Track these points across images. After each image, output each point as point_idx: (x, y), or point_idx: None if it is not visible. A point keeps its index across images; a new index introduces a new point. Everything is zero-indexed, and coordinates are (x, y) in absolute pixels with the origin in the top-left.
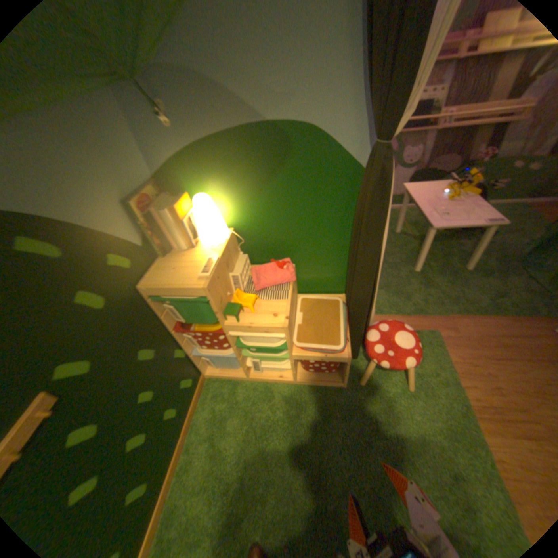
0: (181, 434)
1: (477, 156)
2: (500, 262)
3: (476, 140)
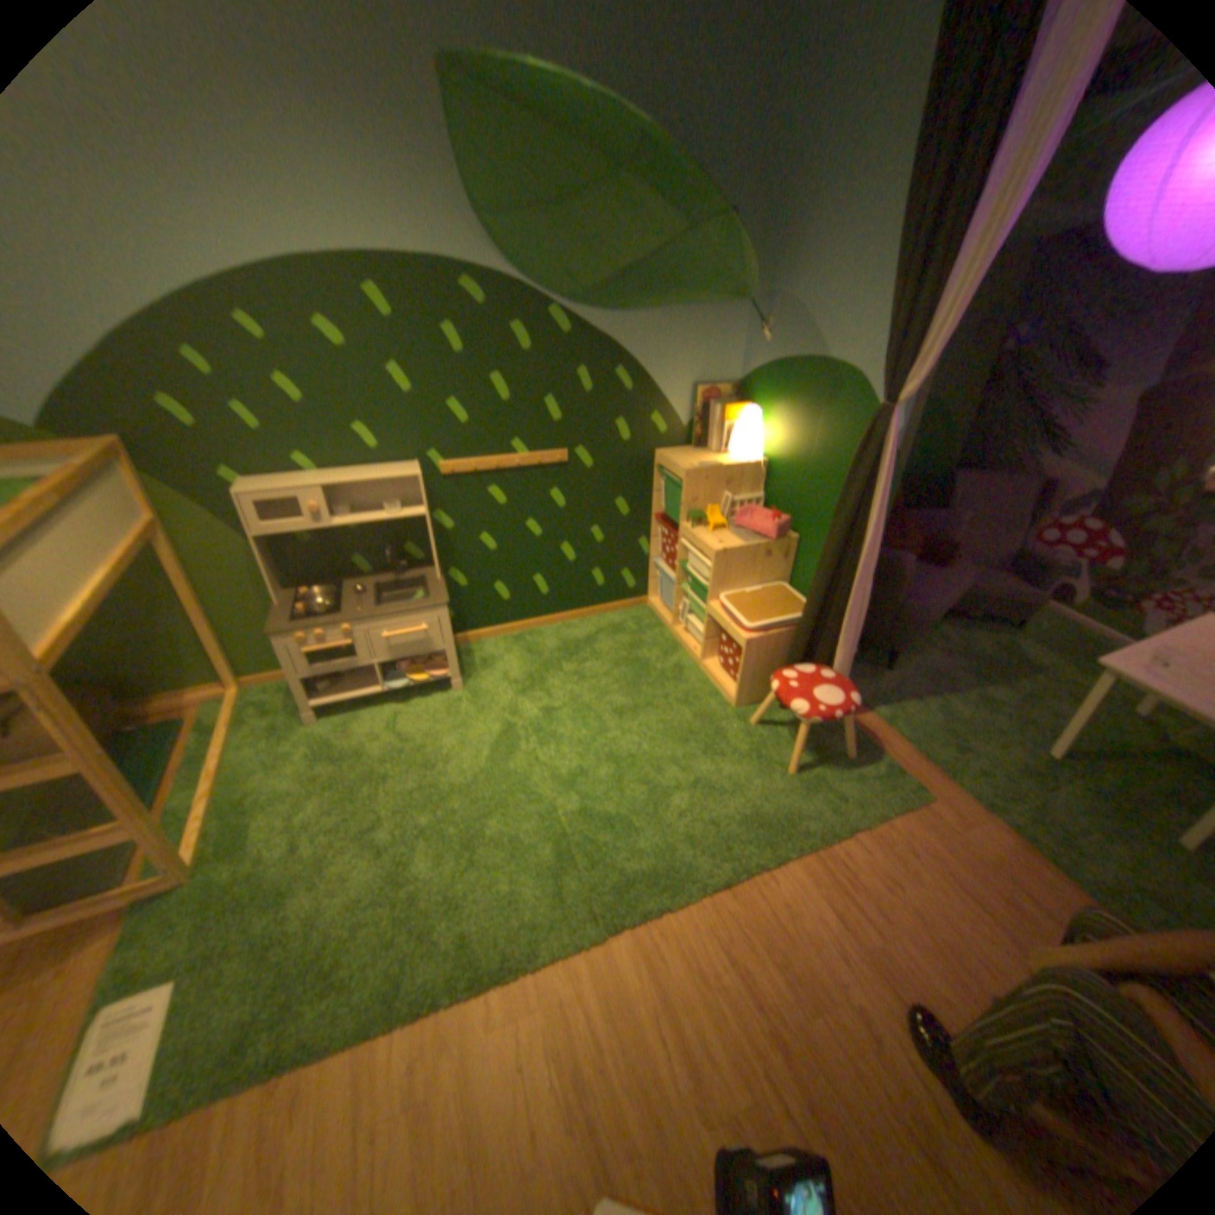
0: (589, 609)
1: None
2: None
3: None
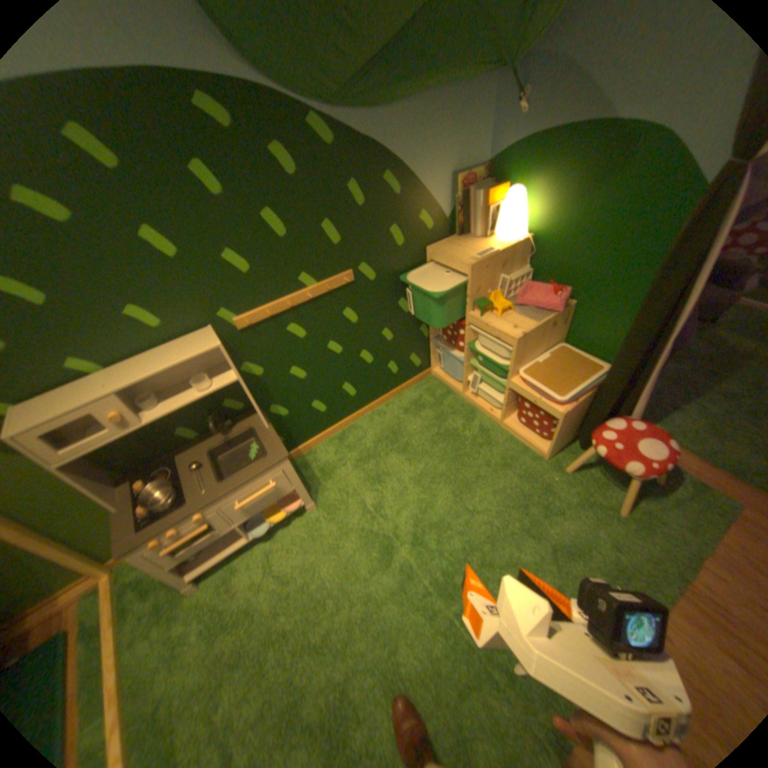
0: (389, 392)
1: None
2: None
3: None
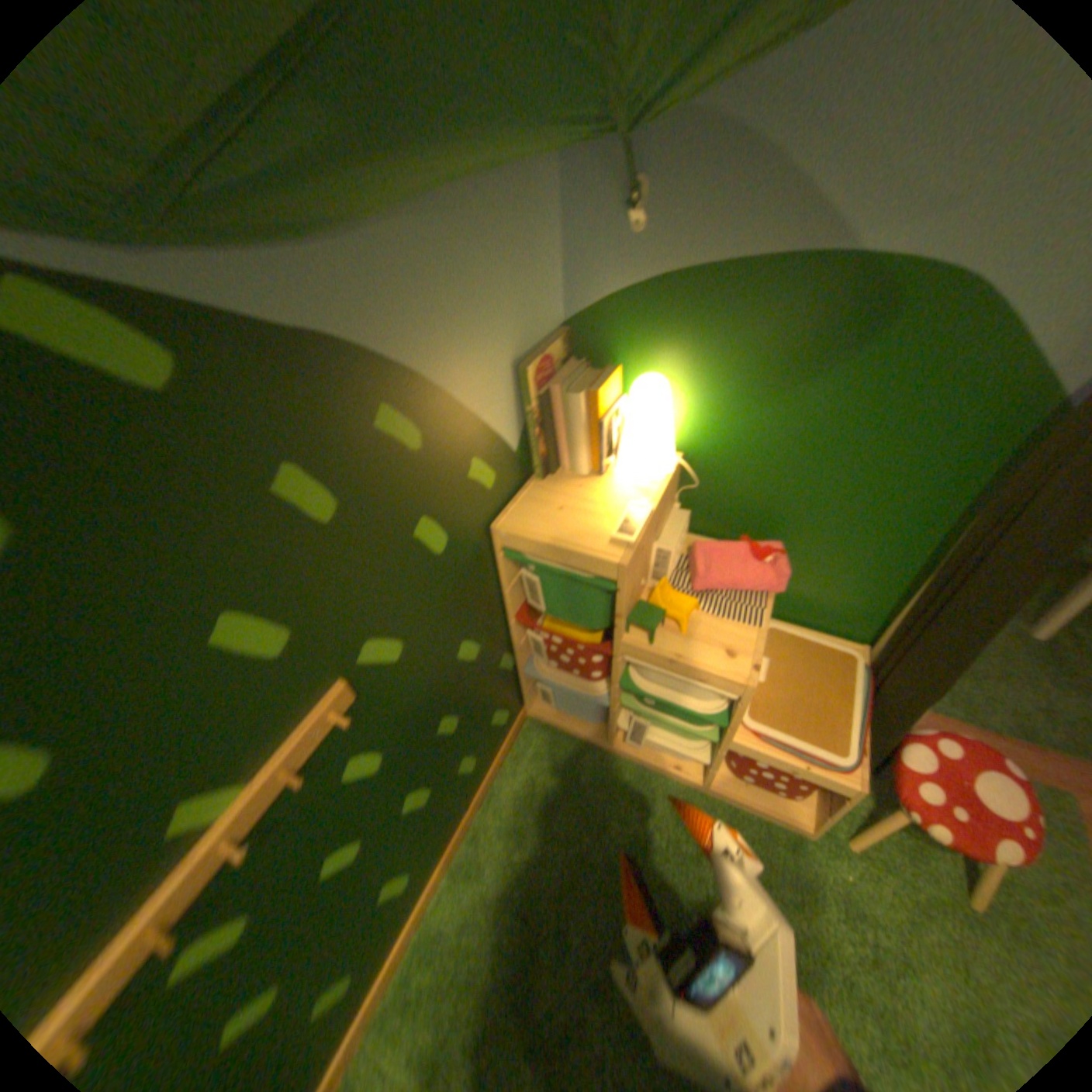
0: (471, 806)
1: None
2: None
3: None
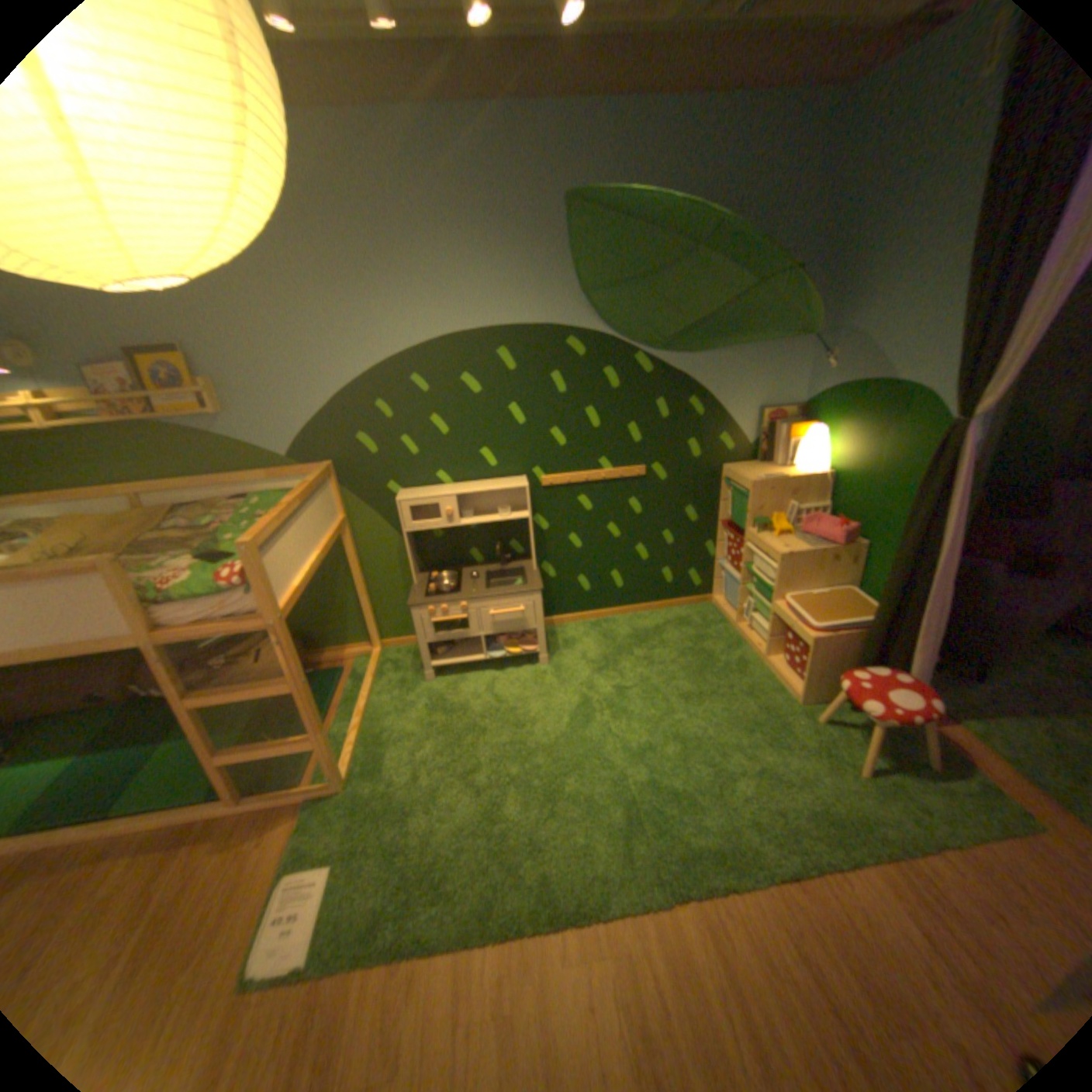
0: (658, 602)
1: None
2: None
3: None
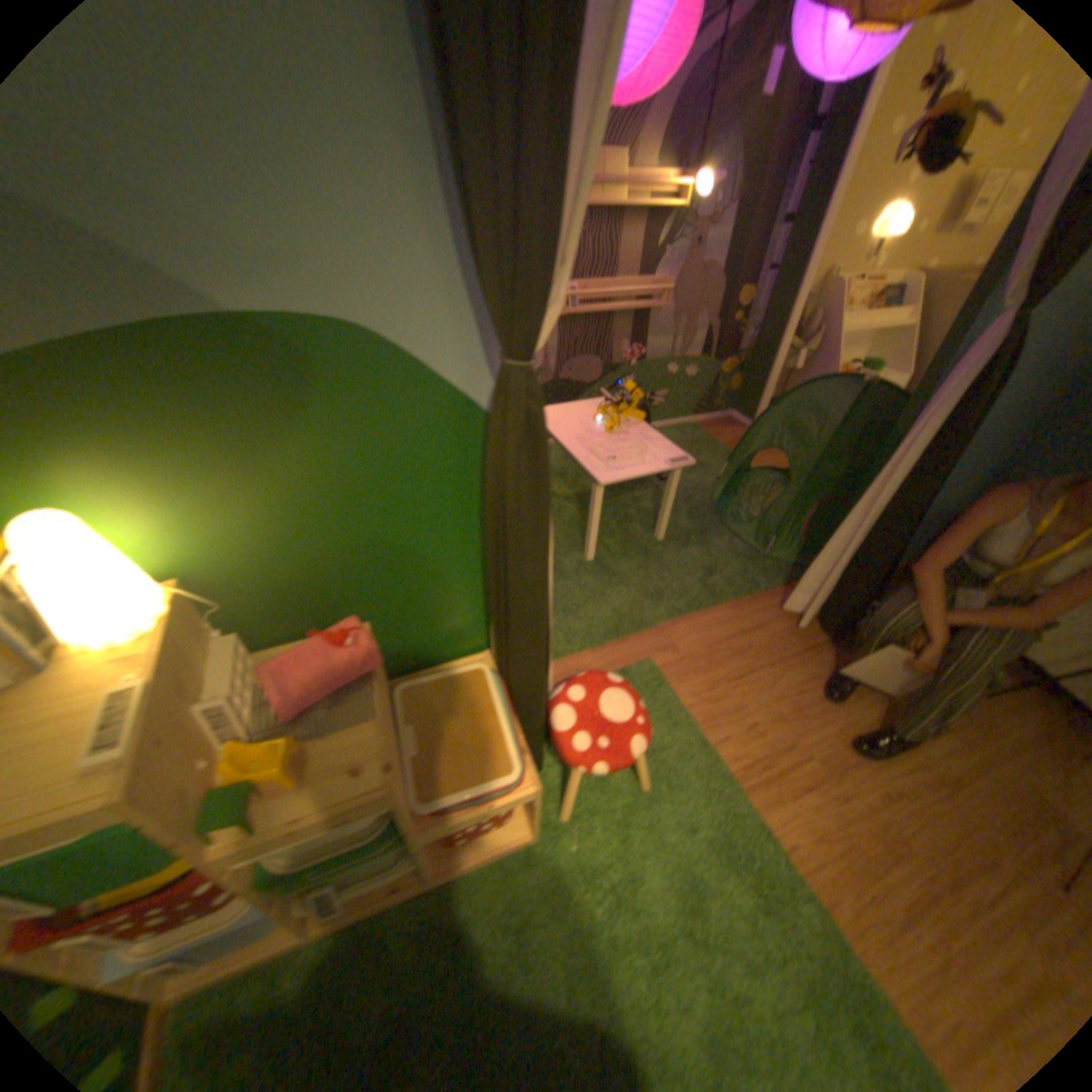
0: None
1: (621, 357)
2: (693, 519)
3: (614, 333)
